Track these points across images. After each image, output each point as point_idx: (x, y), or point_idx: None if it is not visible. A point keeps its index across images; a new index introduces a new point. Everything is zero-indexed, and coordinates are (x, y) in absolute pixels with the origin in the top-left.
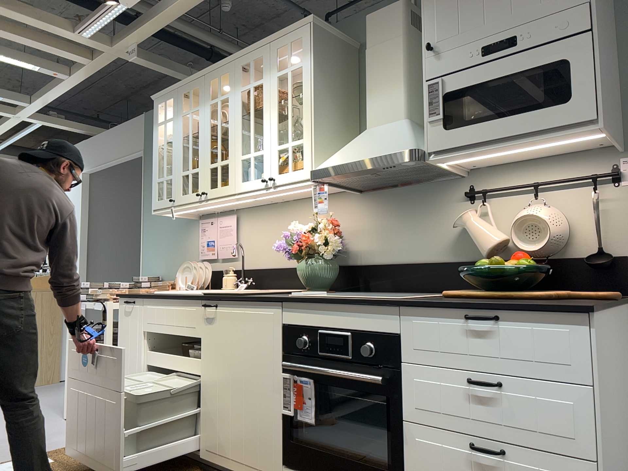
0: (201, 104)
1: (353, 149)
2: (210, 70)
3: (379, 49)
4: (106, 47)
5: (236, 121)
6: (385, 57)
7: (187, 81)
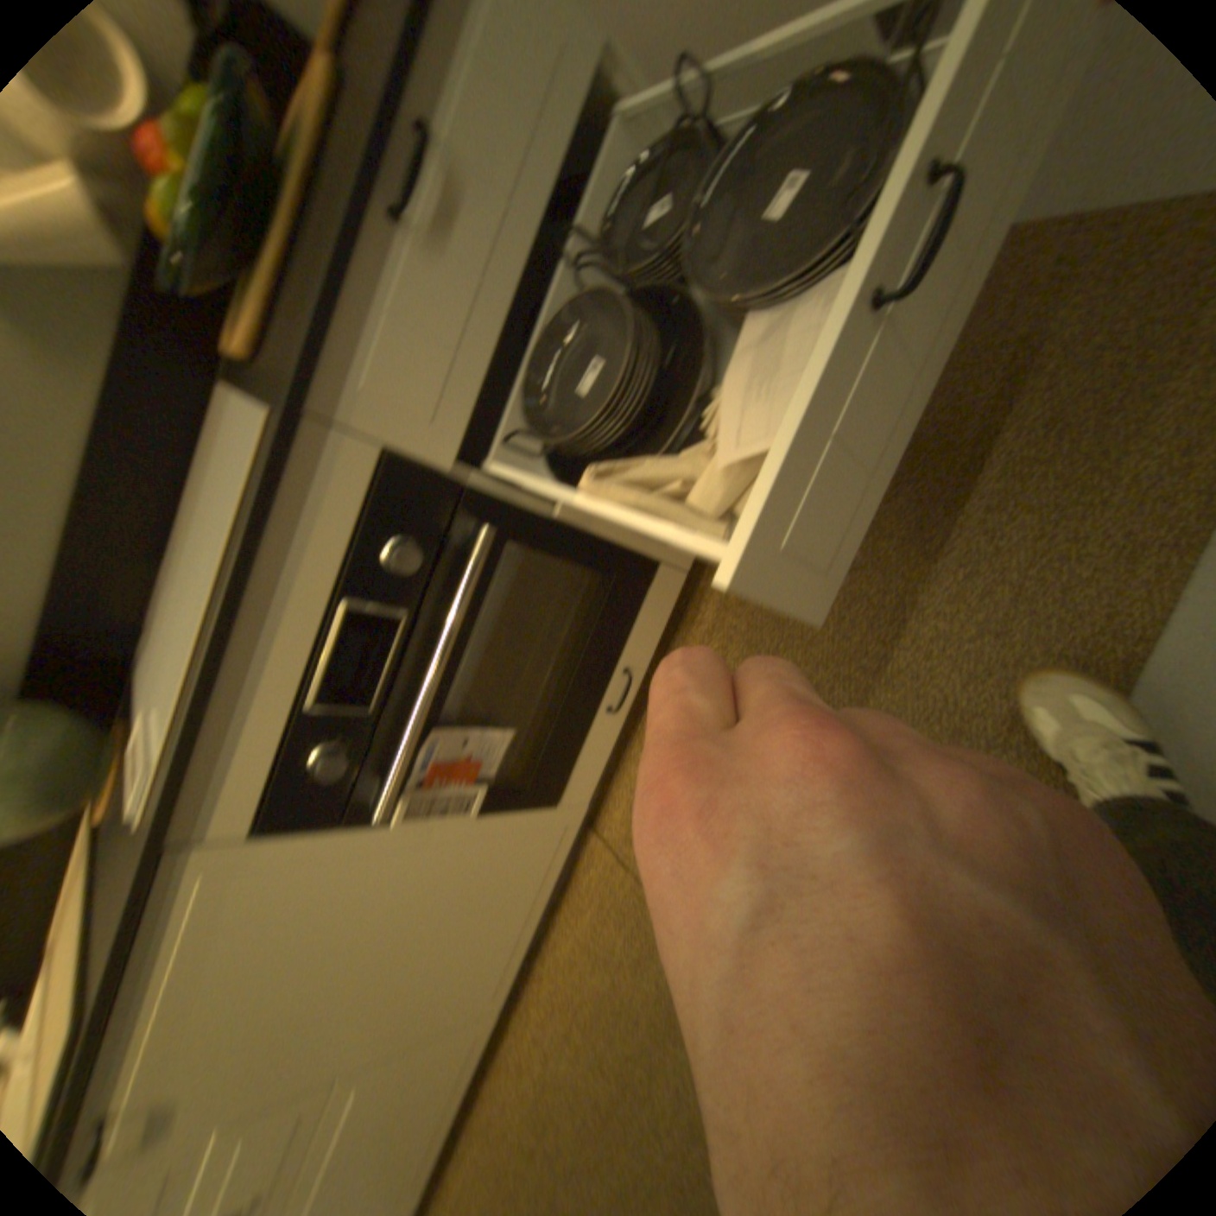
0: None
1: None
2: None
3: None
4: None
5: None
6: None
7: None
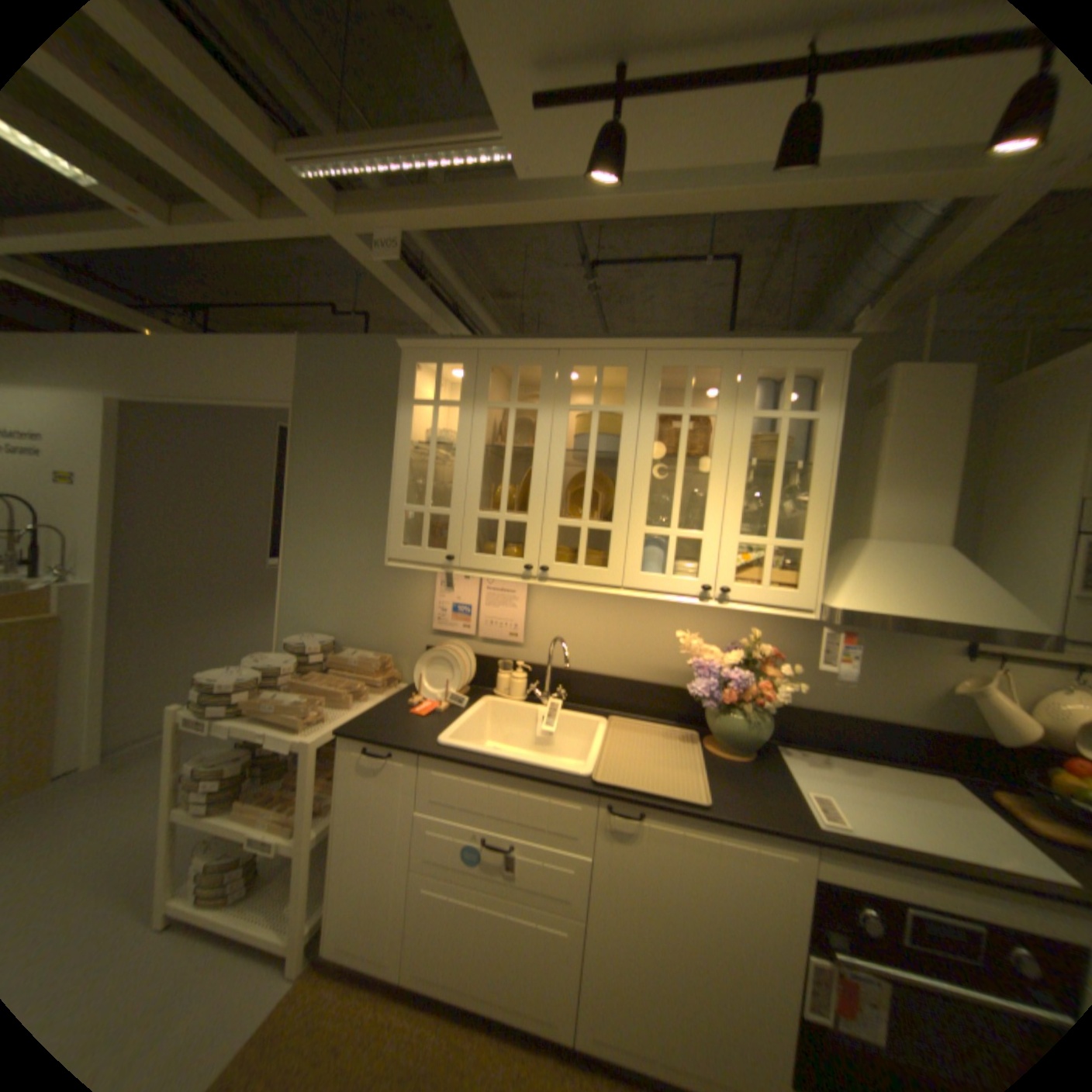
0: (544, 399)
1: (898, 585)
2: (578, 345)
3: (922, 426)
4: (323, 207)
5: (640, 462)
6: (933, 442)
7: (509, 344)
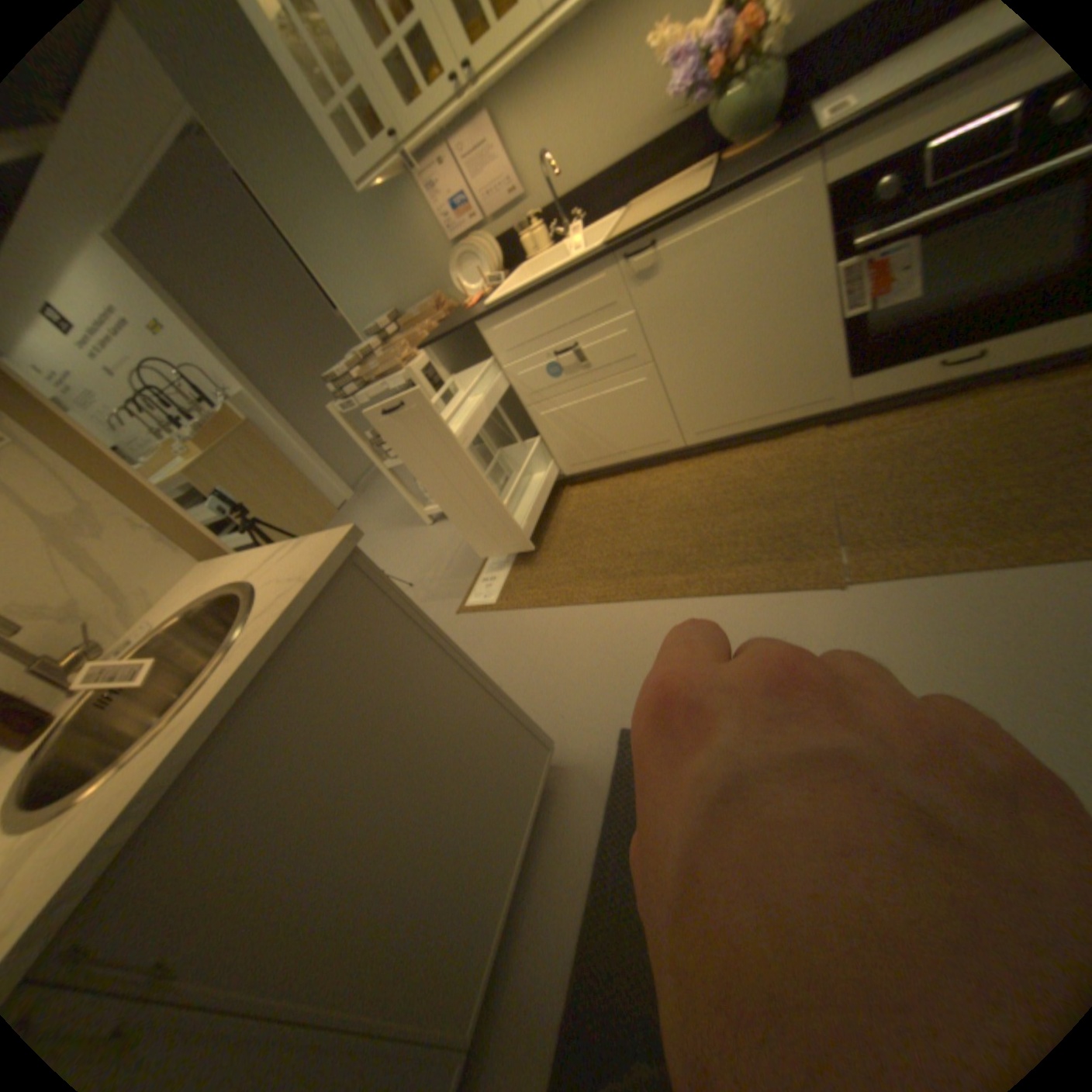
0: None
1: None
2: None
3: None
4: None
5: None
6: None
7: None
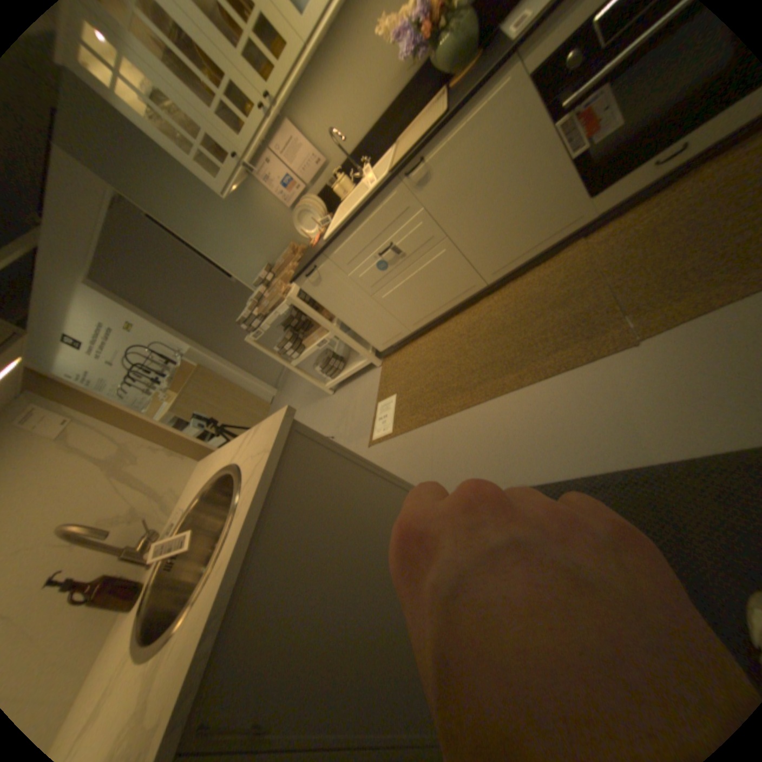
0: None
1: None
2: None
3: None
4: None
5: None
6: None
7: None
